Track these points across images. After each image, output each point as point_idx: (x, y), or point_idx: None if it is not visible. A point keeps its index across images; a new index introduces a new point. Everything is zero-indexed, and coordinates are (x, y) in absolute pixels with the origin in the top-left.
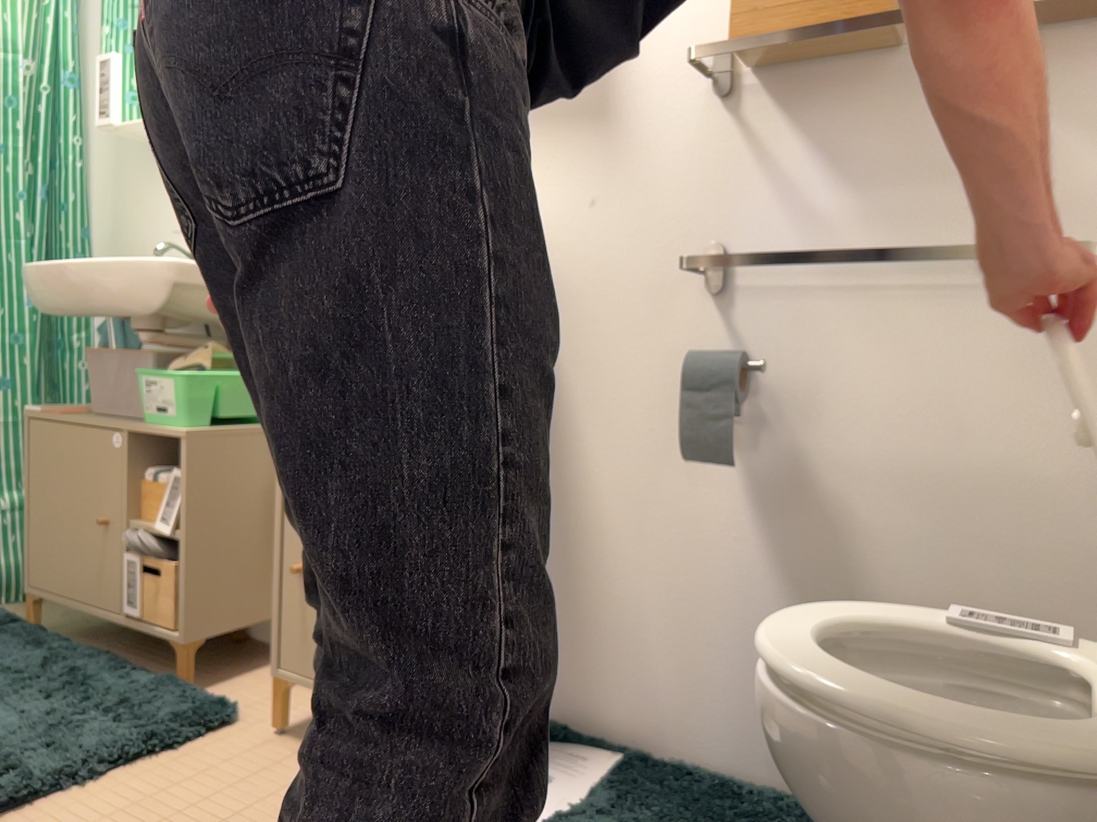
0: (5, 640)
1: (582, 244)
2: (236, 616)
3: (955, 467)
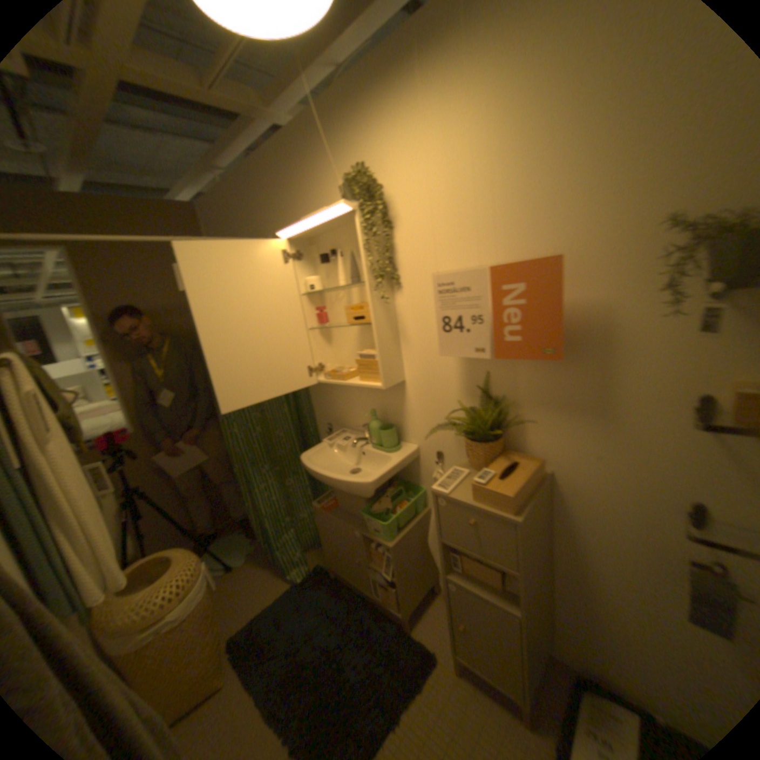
0: (326, 593)
1: (593, 476)
2: (419, 598)
3: None
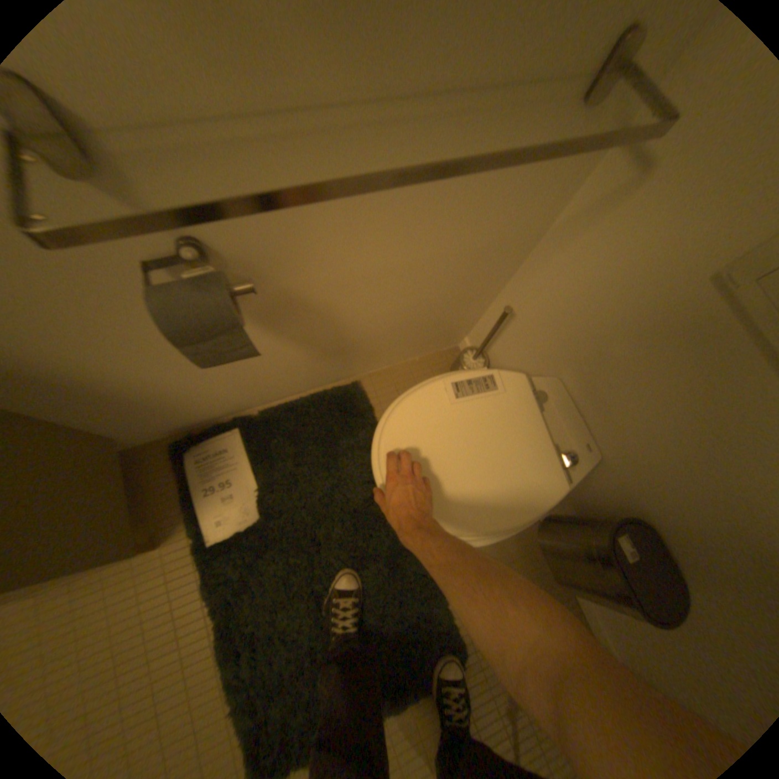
0: None
1: None
2: None
3: (401, 259)
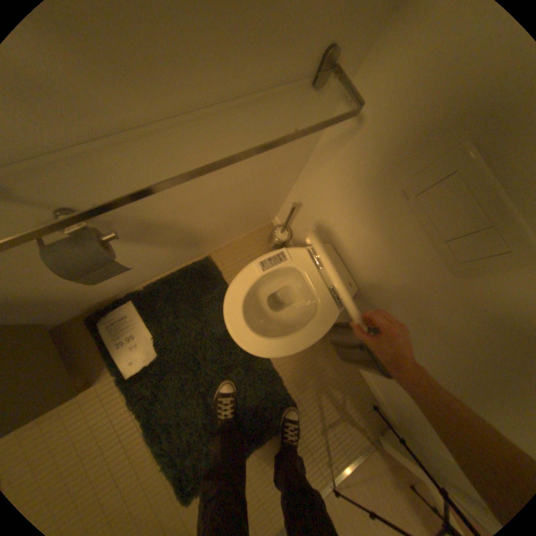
0: None
1: None
2: None
3: (216, 187)
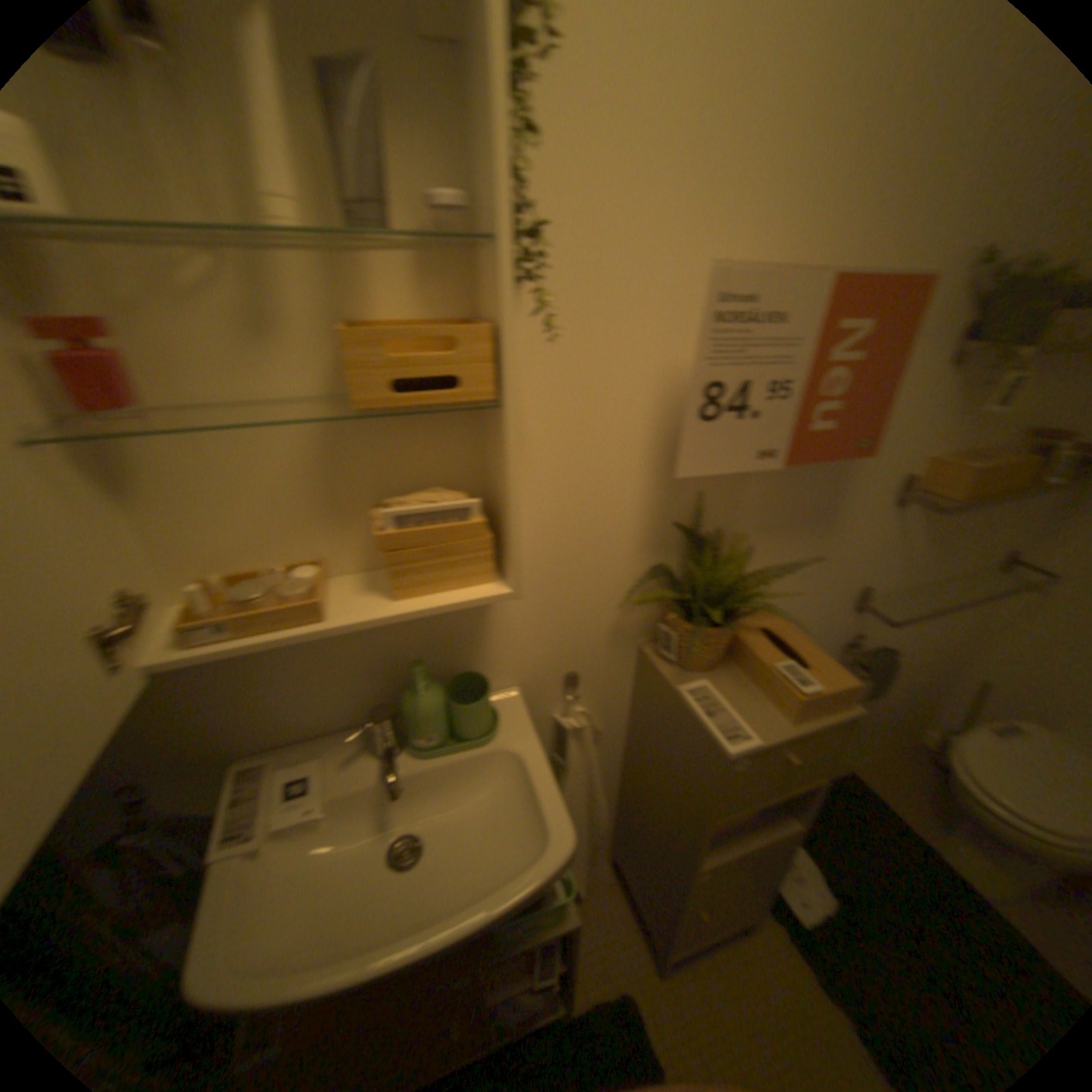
0: None
1: (793, 603)
2: None
3: (918, 651)
